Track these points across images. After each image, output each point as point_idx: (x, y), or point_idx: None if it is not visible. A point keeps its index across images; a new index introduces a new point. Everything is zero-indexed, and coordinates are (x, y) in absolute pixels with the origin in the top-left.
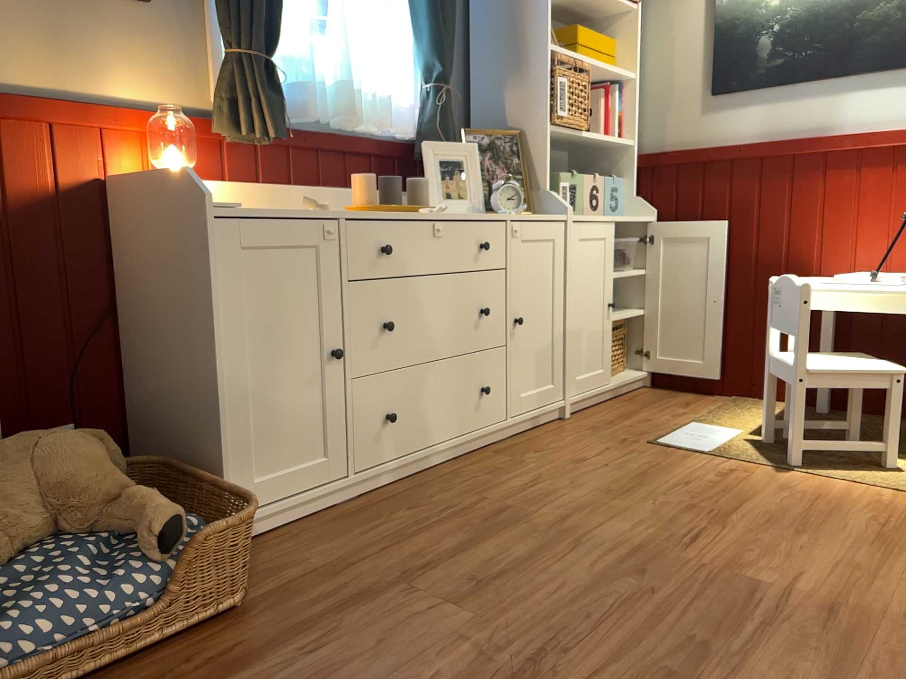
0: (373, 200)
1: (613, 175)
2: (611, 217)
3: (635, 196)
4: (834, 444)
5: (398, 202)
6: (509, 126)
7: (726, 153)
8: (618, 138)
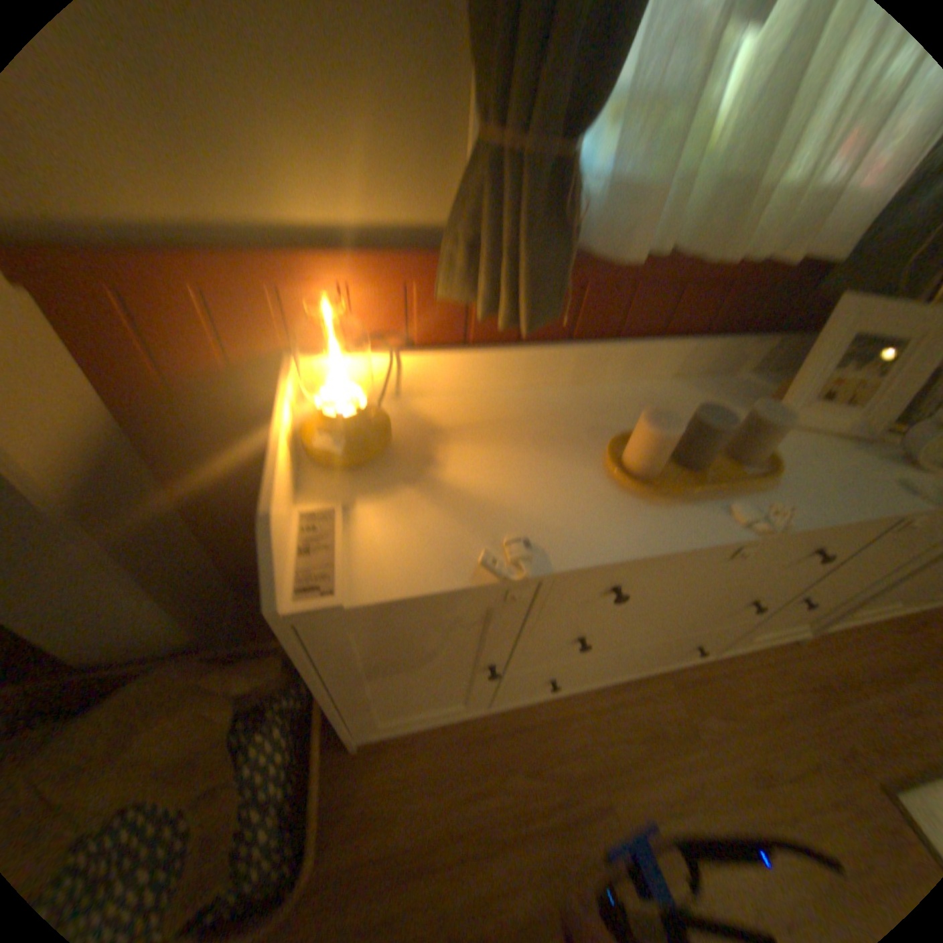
0: (663, 462)
1: None
2: None
3: None
4: None
5: (714, 455)
6: None
7: None
8: None
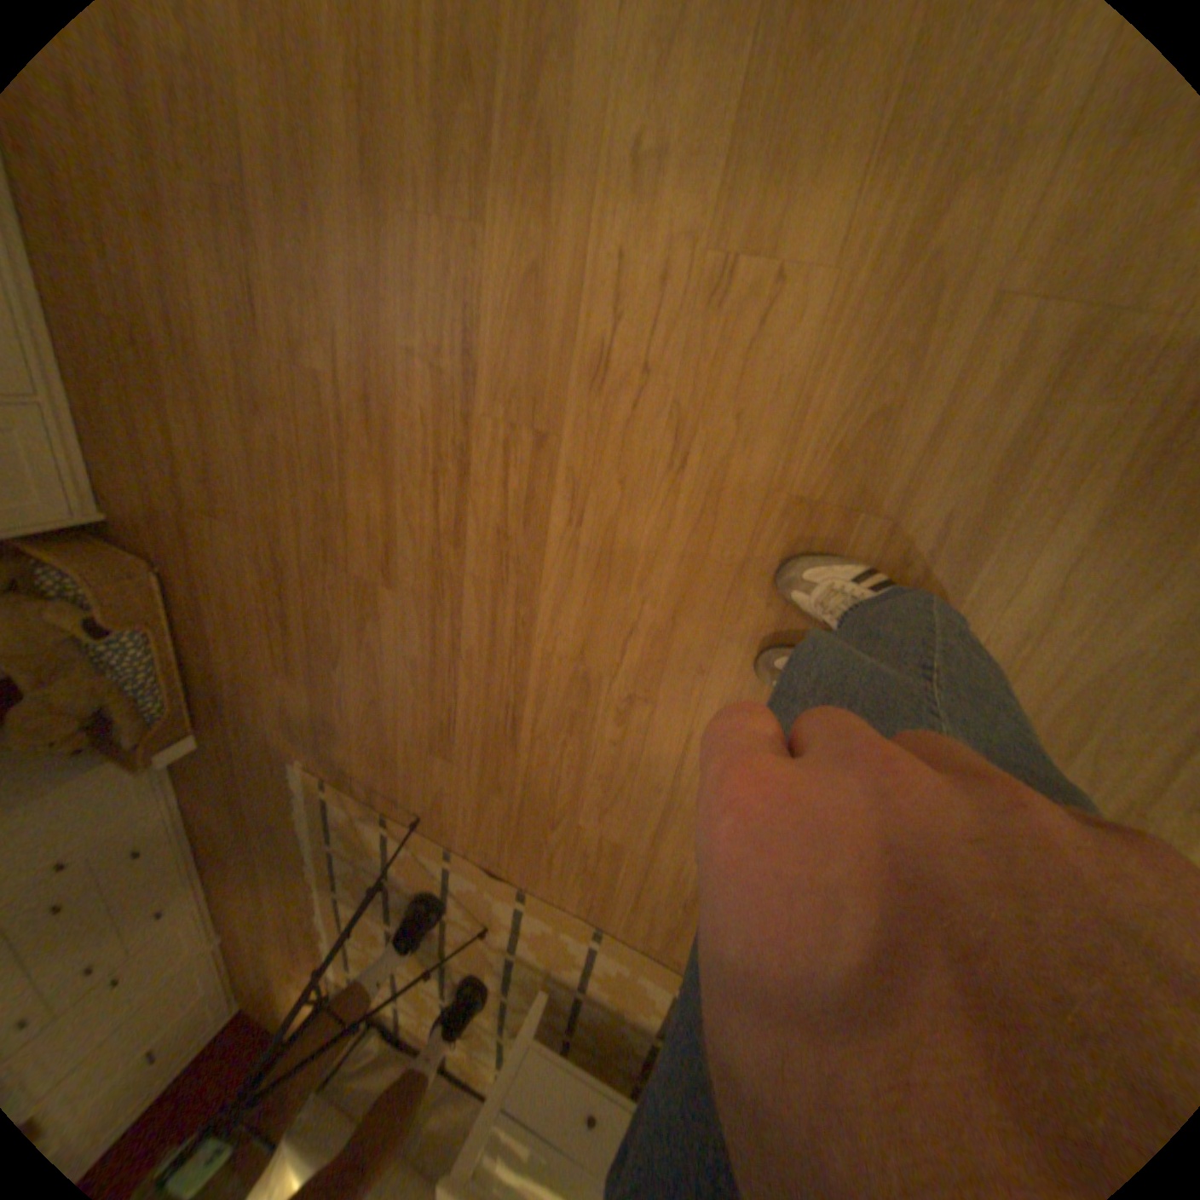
0: None
1: None
2: None
3: None
4: None
5: None
6: None
7: None
8: None
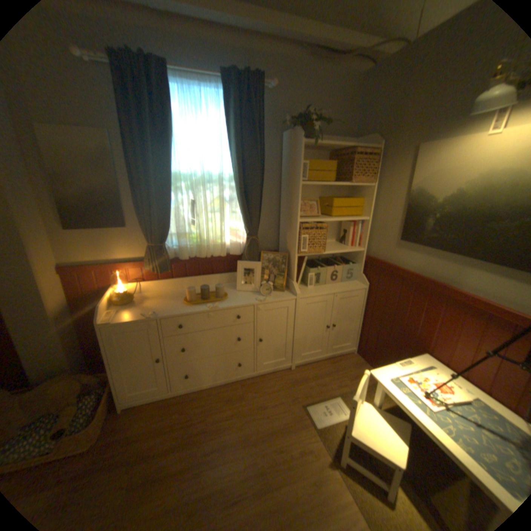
0: (192, 298)
1: (355, 259)
2: (333, 290)
3: (362, 273)
4: (363, 471)
5: (206, 296)
6: (287, 247)
7: (401, 272)
8: (358, 244)
